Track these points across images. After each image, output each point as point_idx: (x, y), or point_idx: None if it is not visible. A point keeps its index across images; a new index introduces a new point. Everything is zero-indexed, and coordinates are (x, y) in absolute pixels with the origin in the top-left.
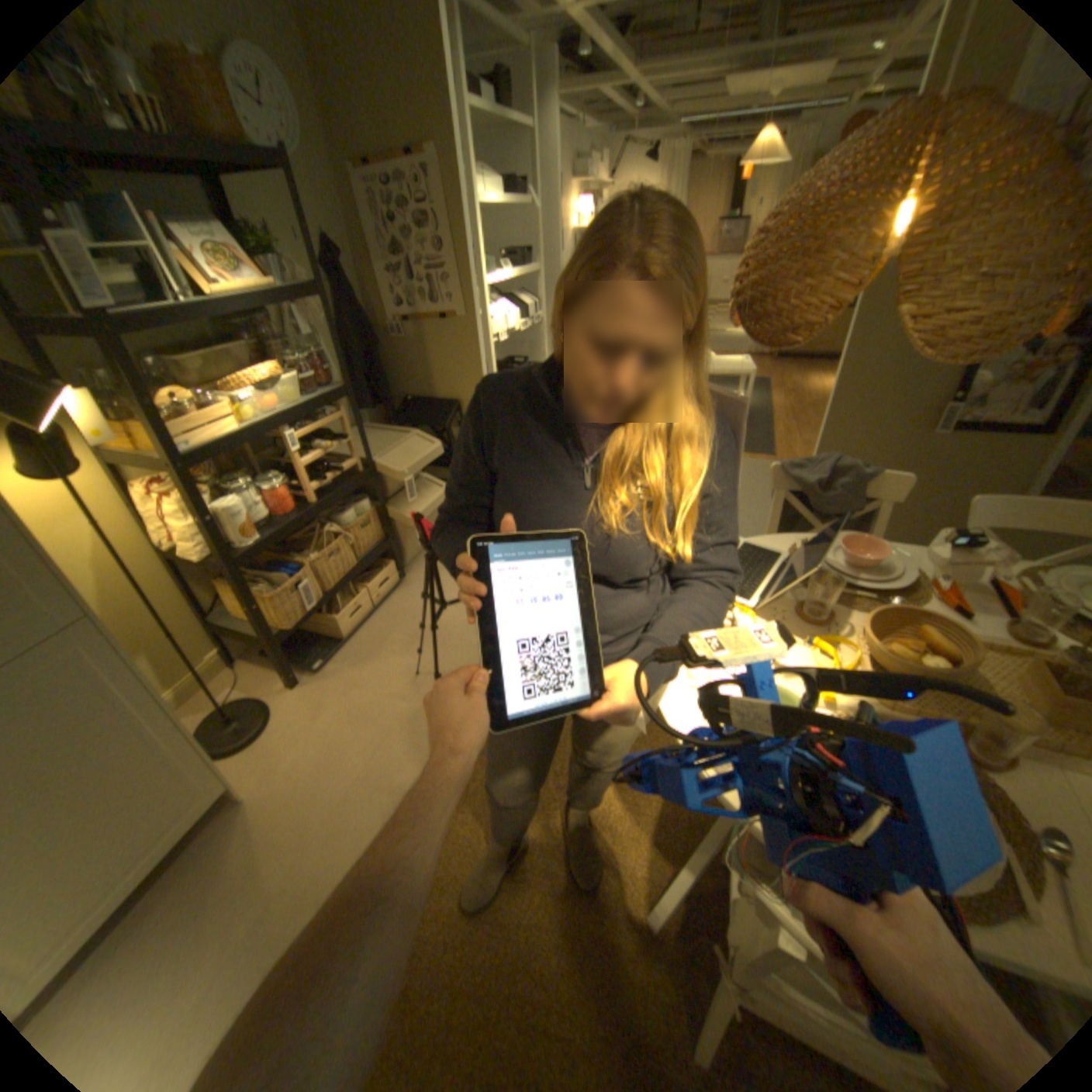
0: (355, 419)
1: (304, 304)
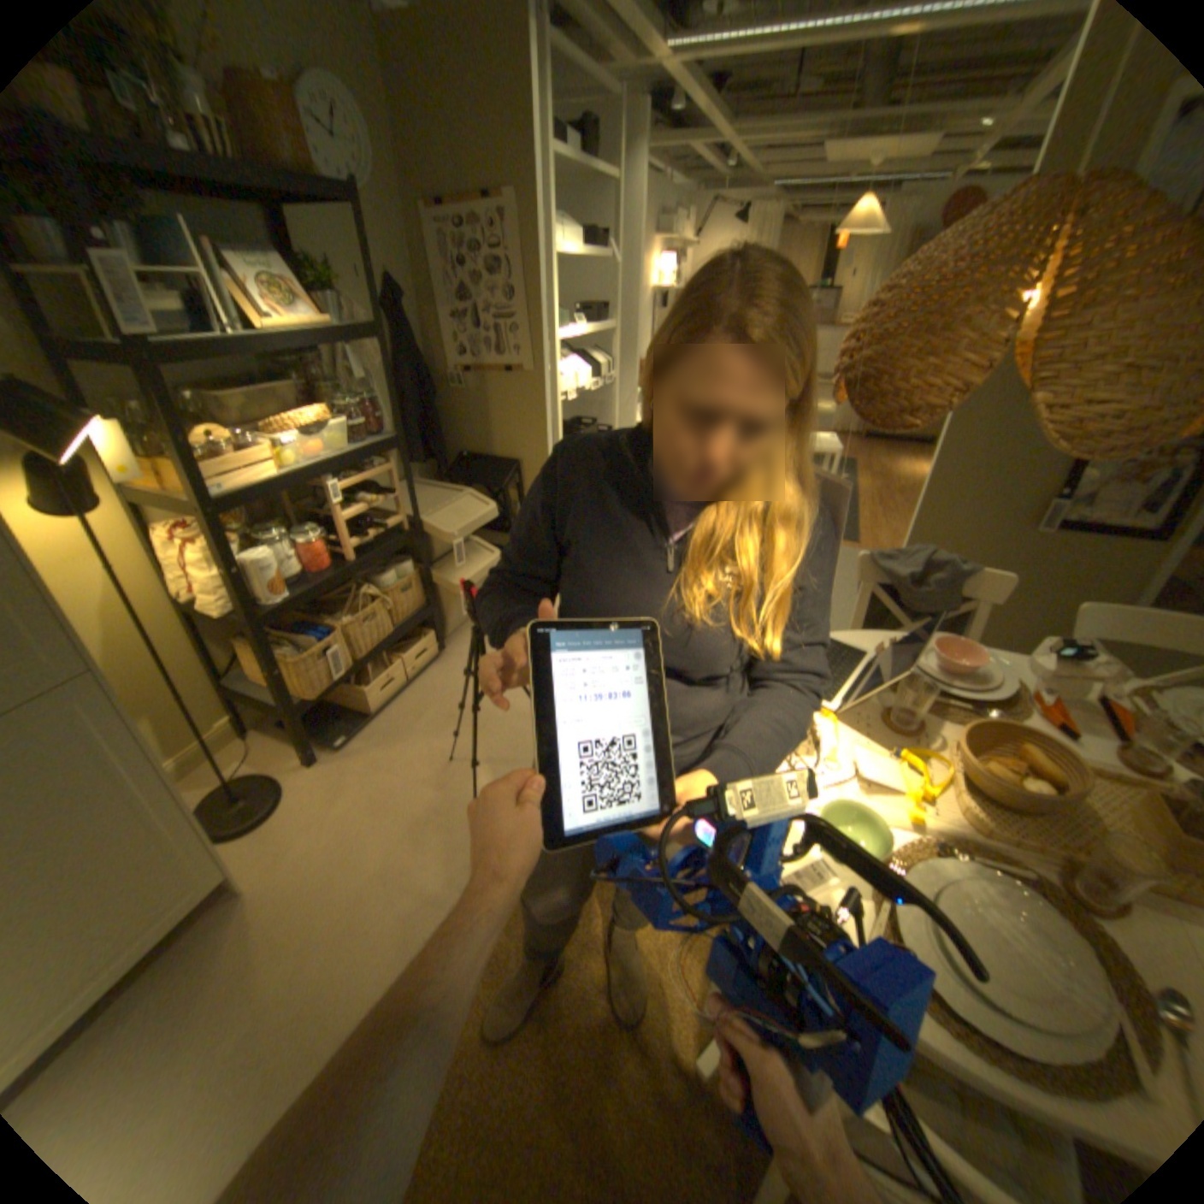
0: (406, 473)
1: (361, 347)
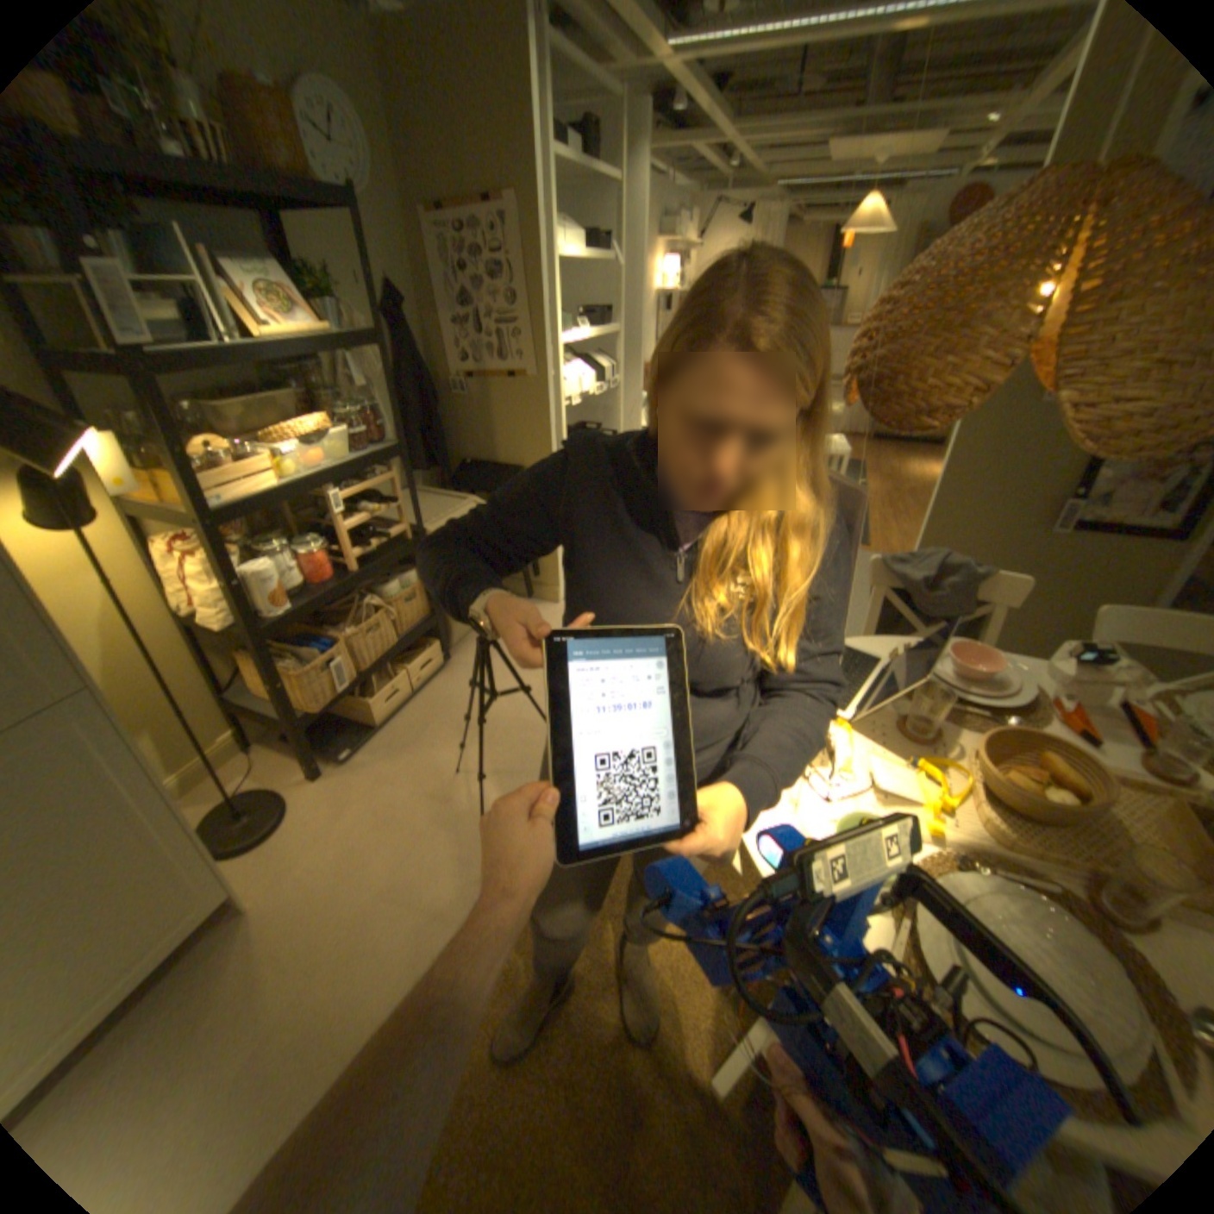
0: (408, 481)
1: (361, 354)
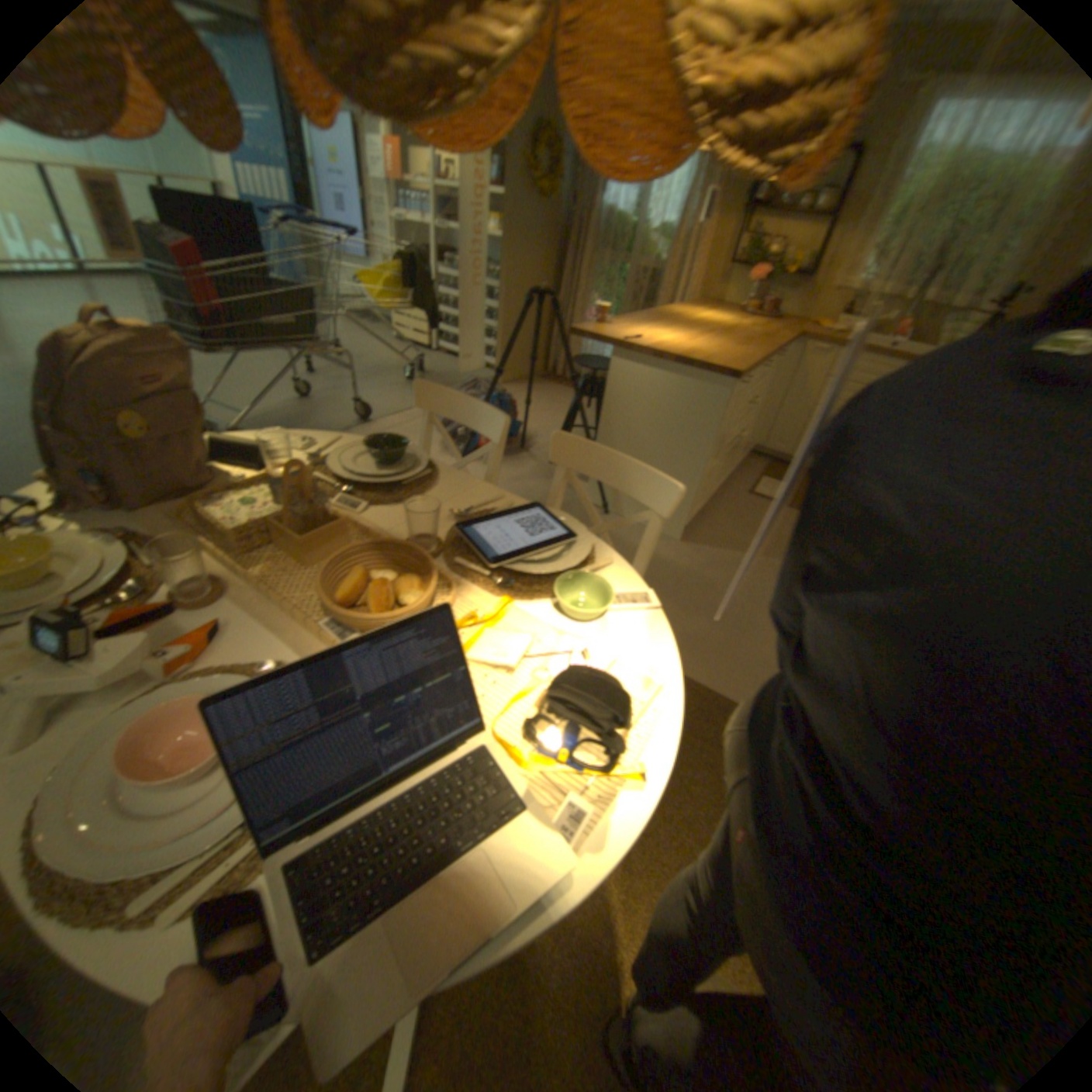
0: None
1: None
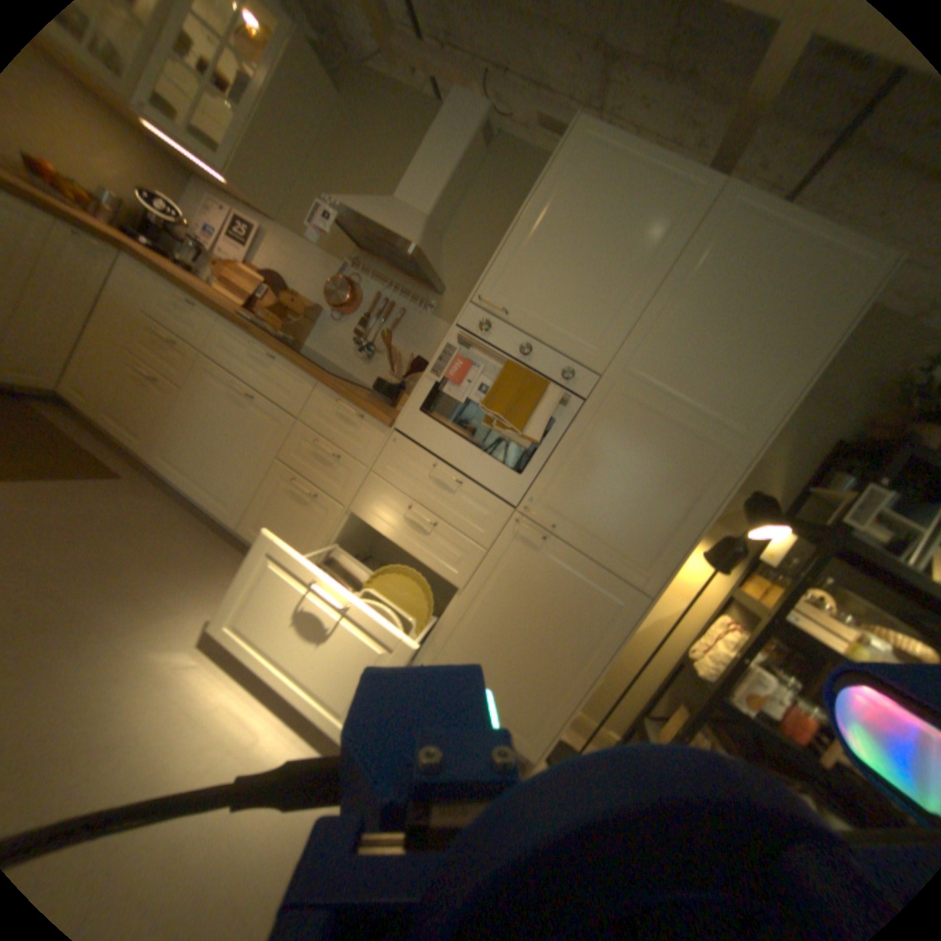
0: None
1: None
